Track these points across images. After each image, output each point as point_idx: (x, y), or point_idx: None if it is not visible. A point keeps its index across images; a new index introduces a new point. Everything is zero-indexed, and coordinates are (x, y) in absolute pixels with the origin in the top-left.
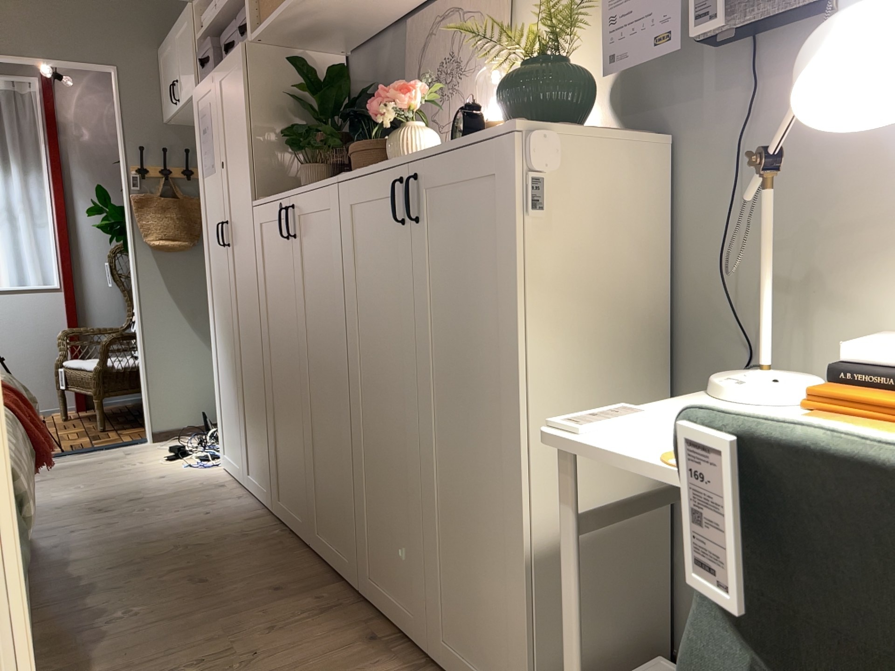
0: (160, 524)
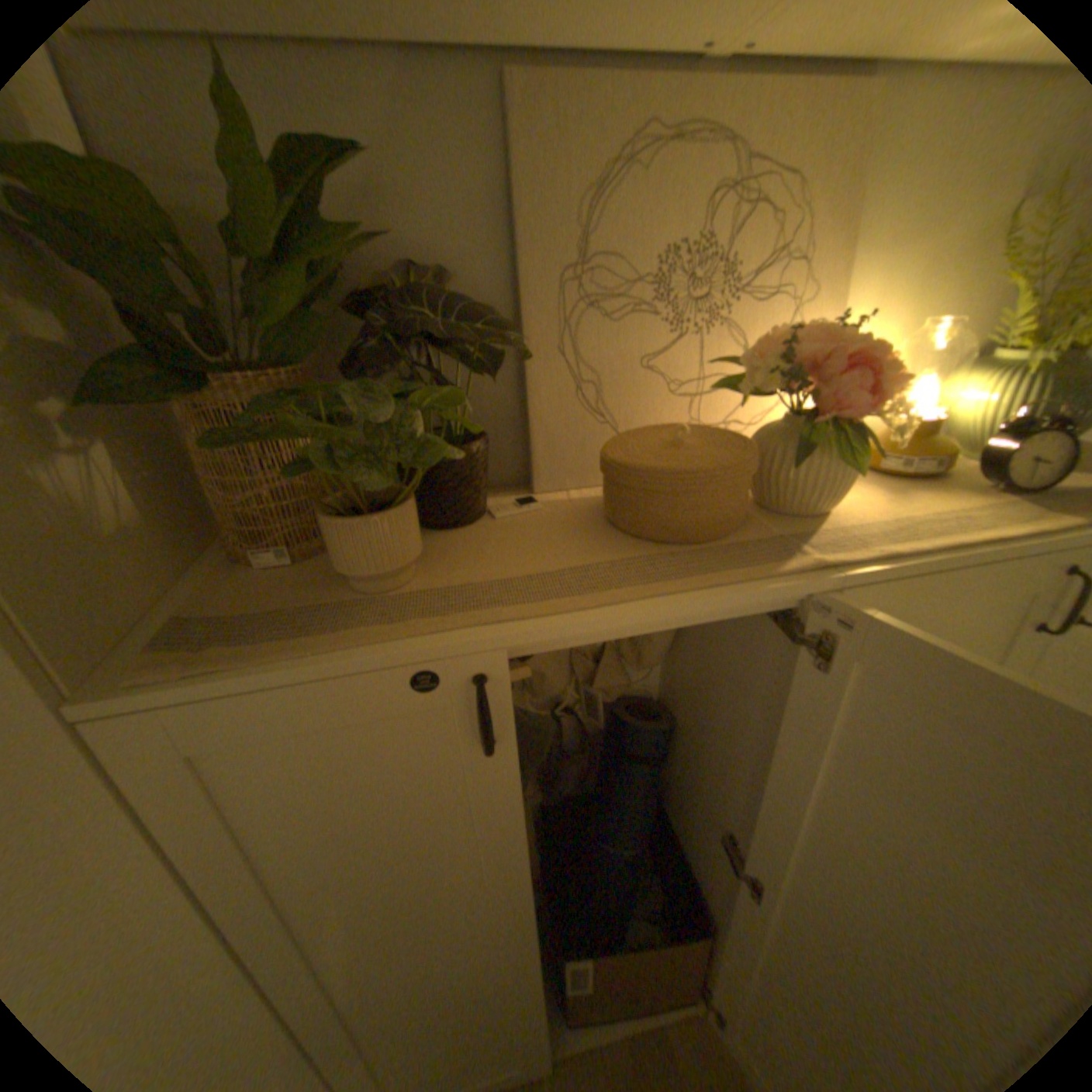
0: None
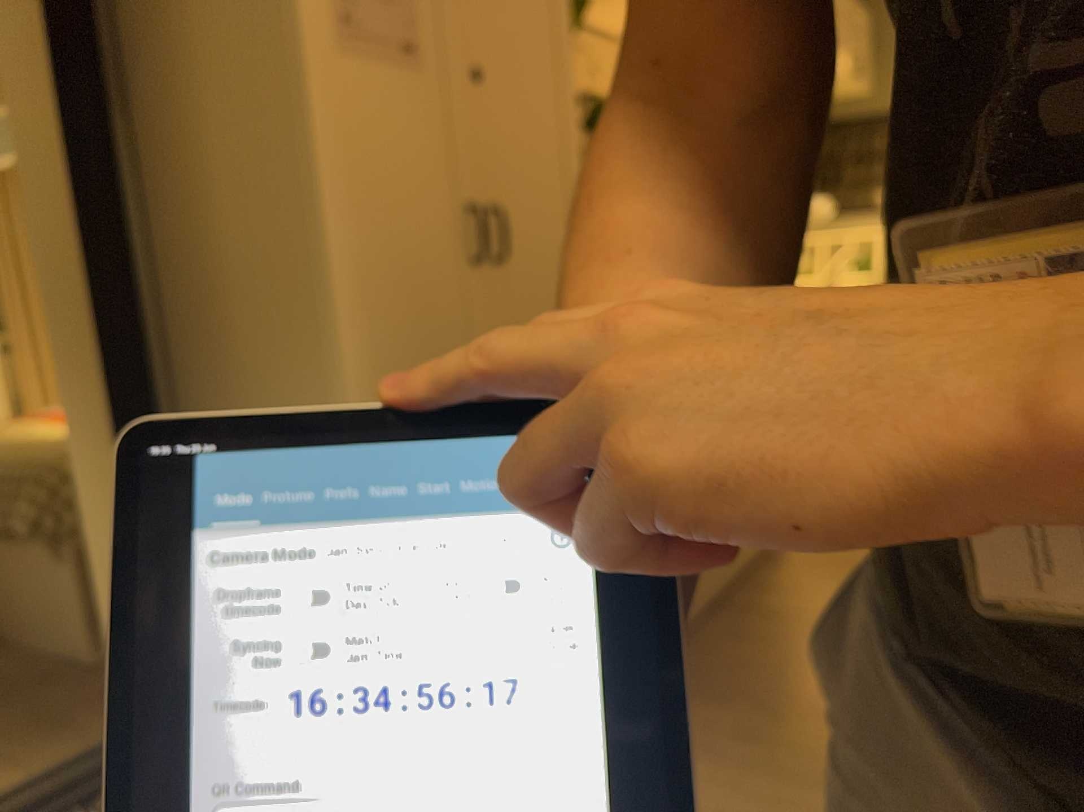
0: (742, 800)
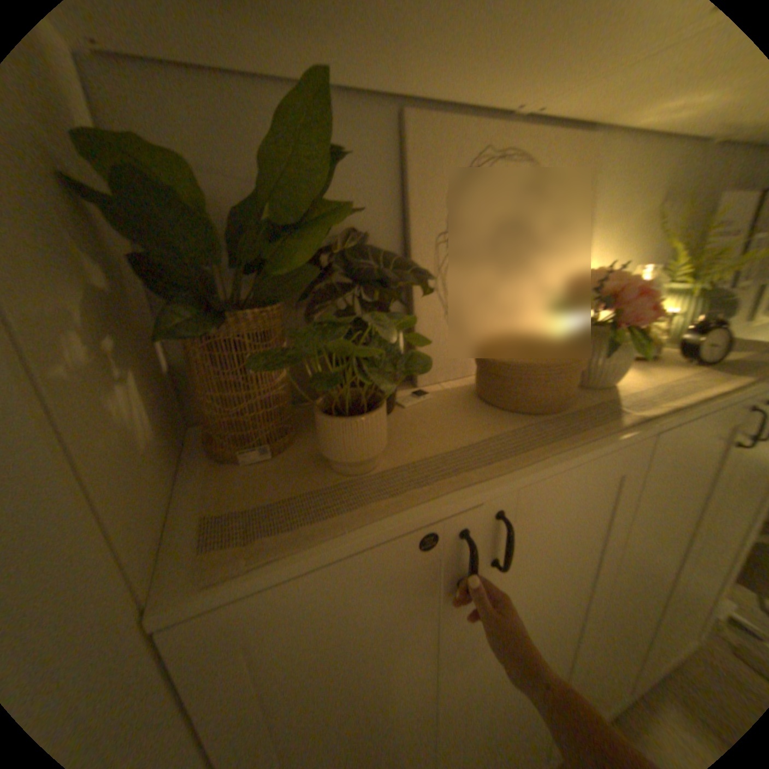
0: None
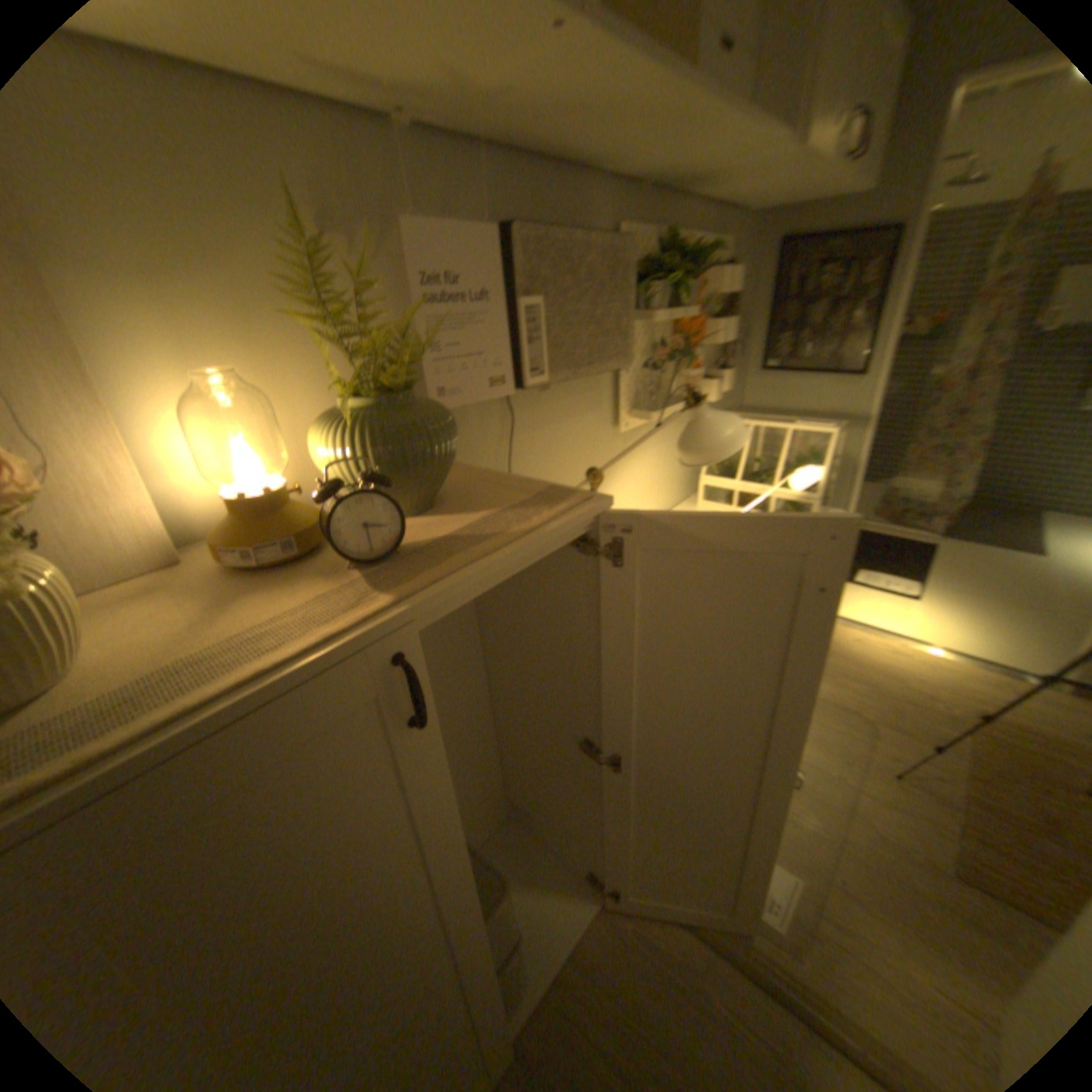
0: None
